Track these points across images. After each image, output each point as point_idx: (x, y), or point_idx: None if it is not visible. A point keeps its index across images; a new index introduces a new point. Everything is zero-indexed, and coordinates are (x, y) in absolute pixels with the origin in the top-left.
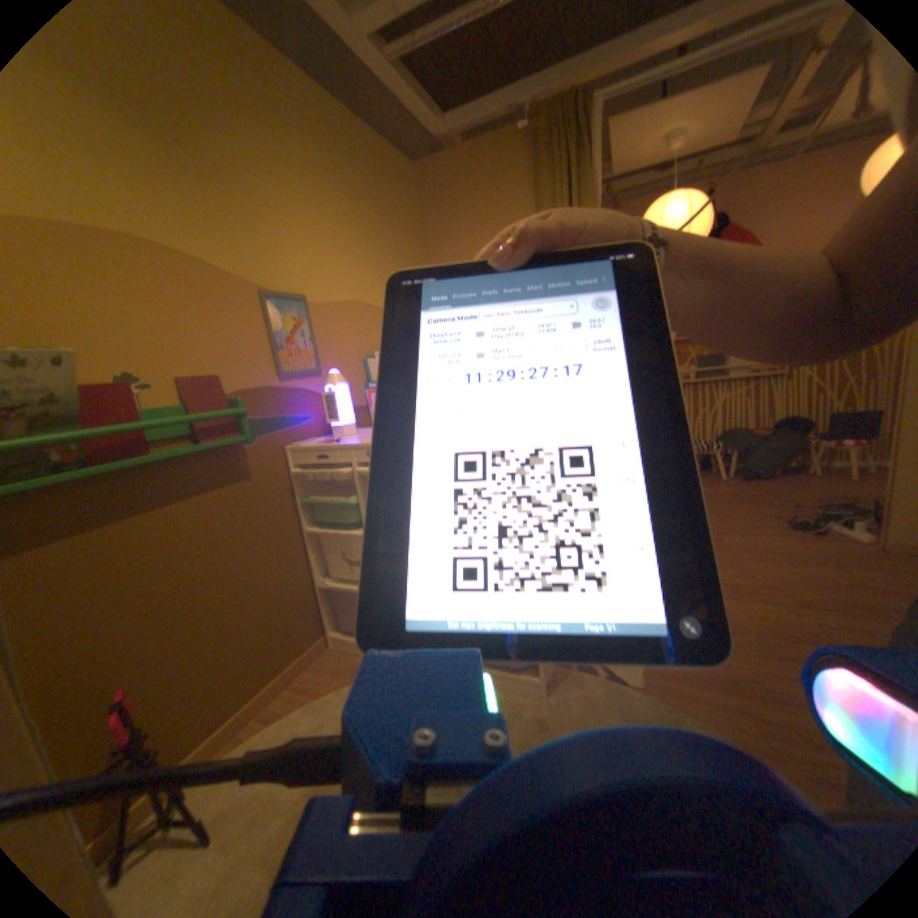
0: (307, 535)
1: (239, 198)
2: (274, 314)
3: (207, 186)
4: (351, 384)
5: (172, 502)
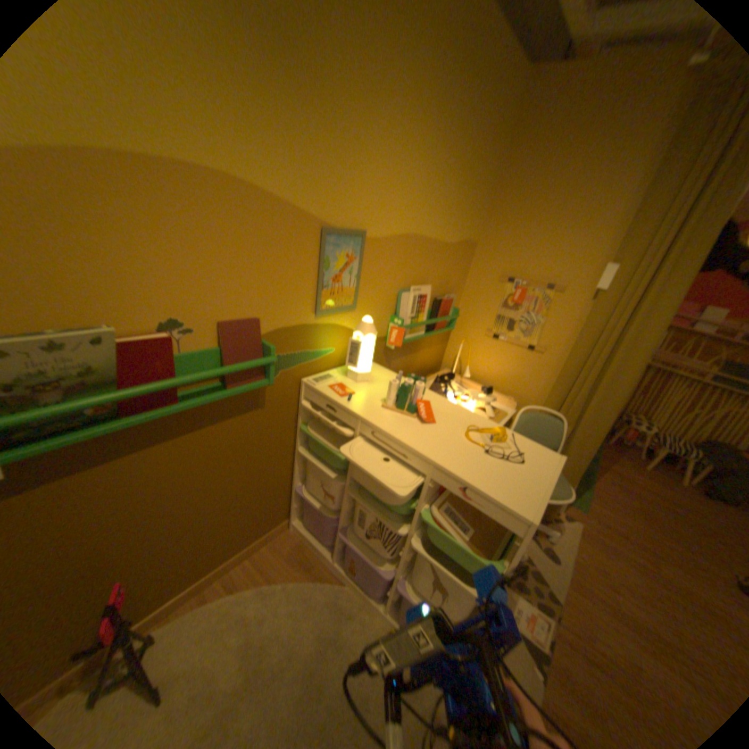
0: (299, 452)
1: (332, 119)
2: (329, 253)
3: (302, 103)
4: (379, 318)
5: (191, 433)
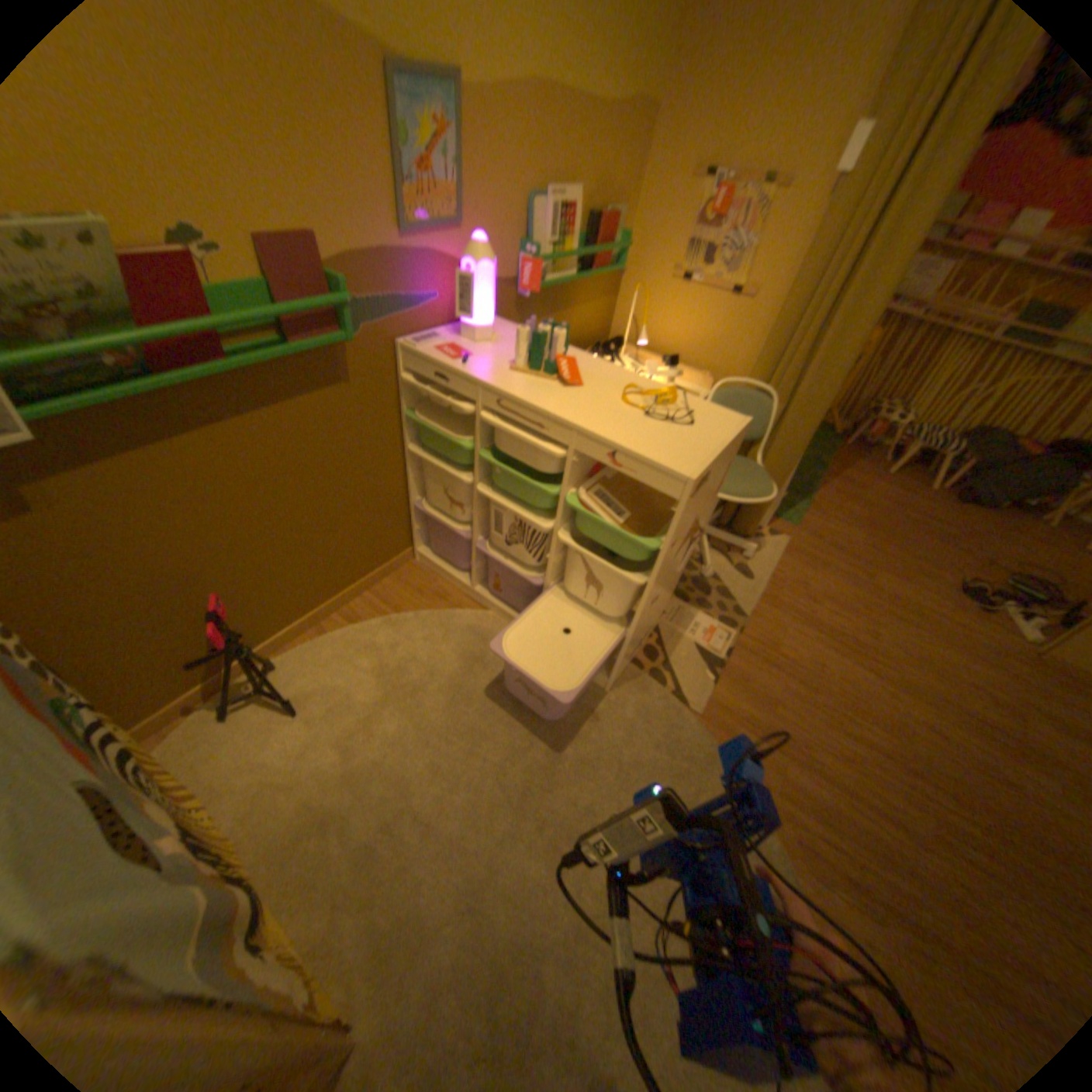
0: (410, 452)
1: None
2: (403, 114)
3: None
4: (501, 244)
5: (255, 411)
